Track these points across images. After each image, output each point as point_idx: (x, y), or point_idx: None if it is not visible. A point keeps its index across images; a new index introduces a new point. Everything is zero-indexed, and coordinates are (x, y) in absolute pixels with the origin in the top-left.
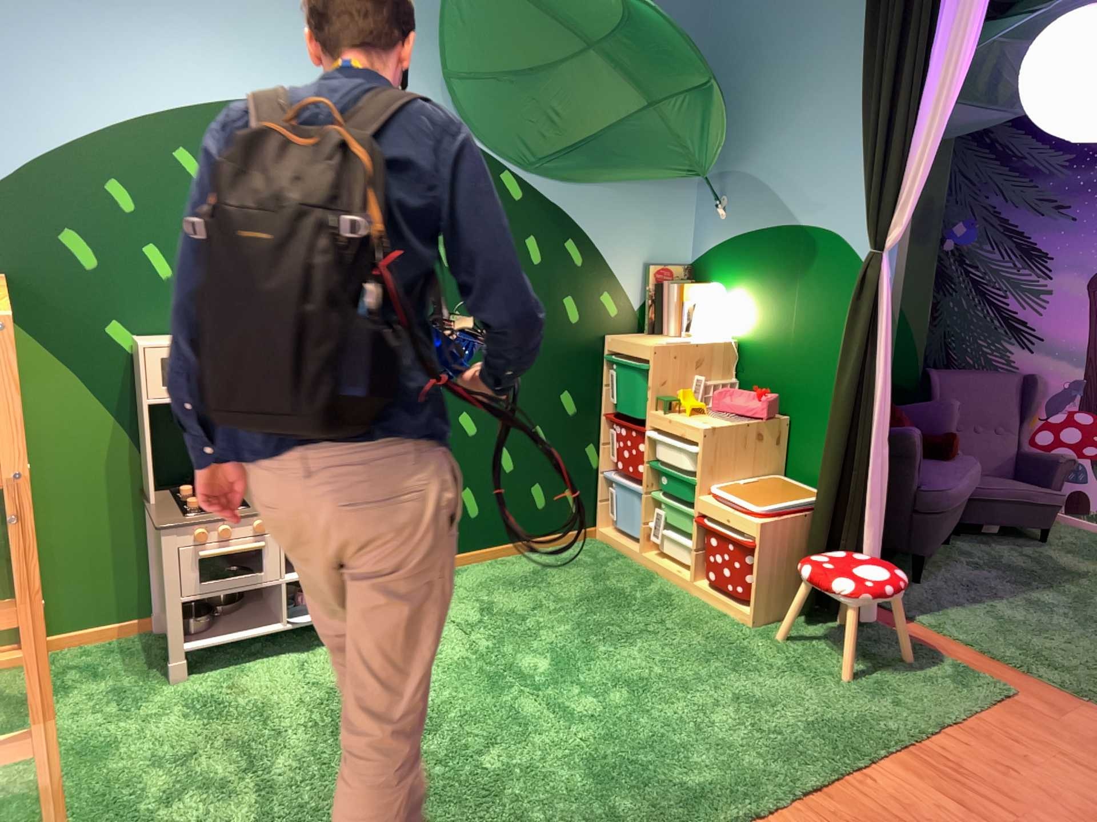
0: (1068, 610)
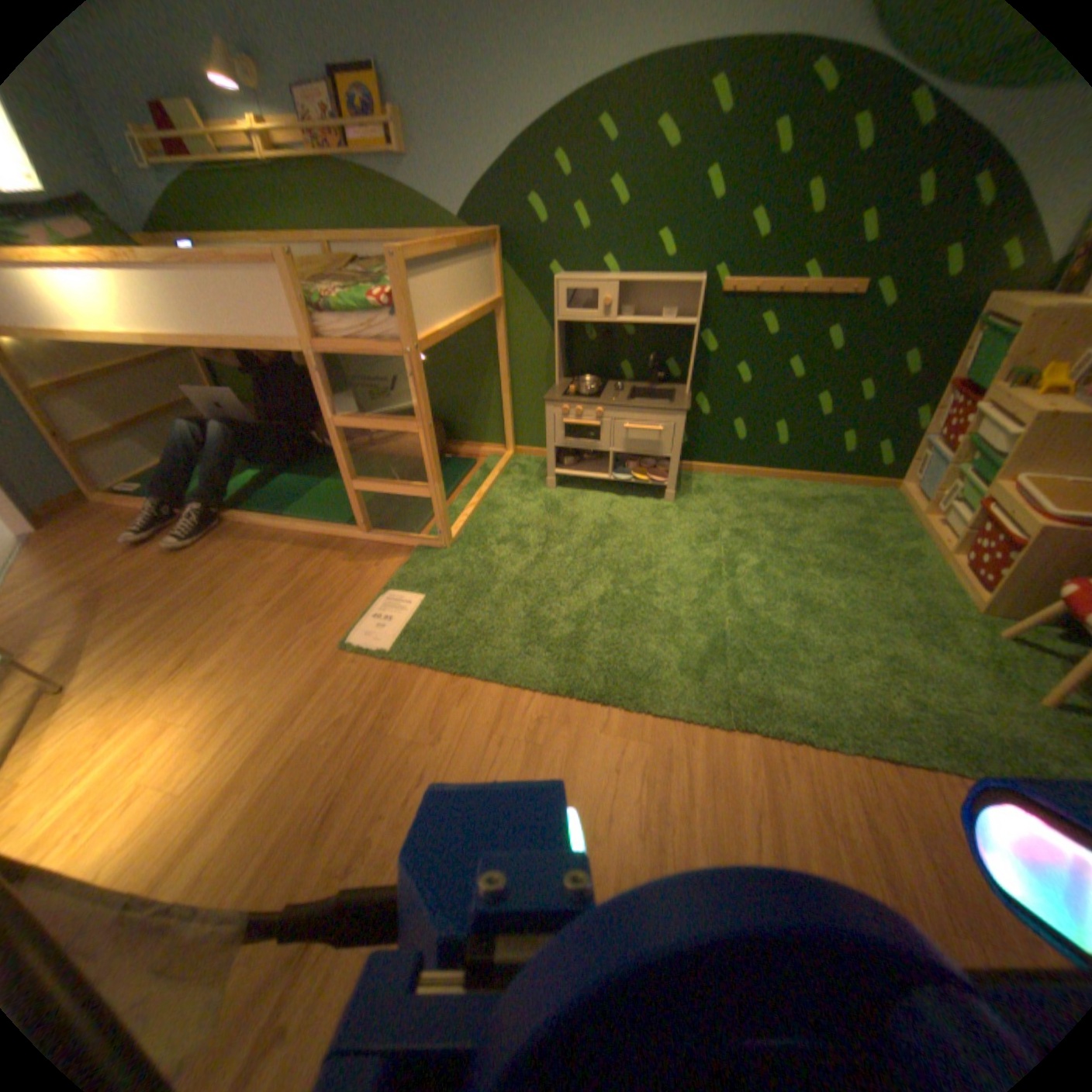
0: None
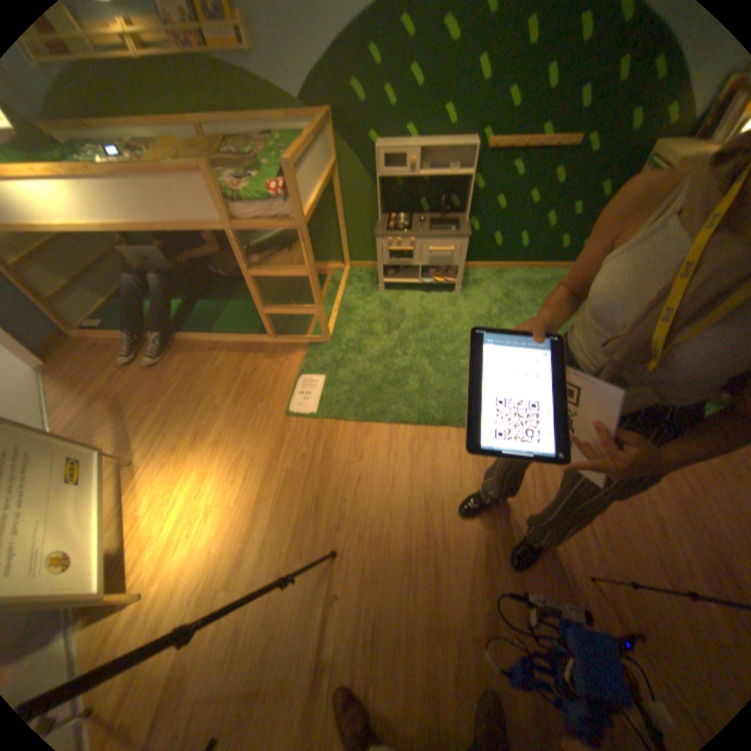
0: None
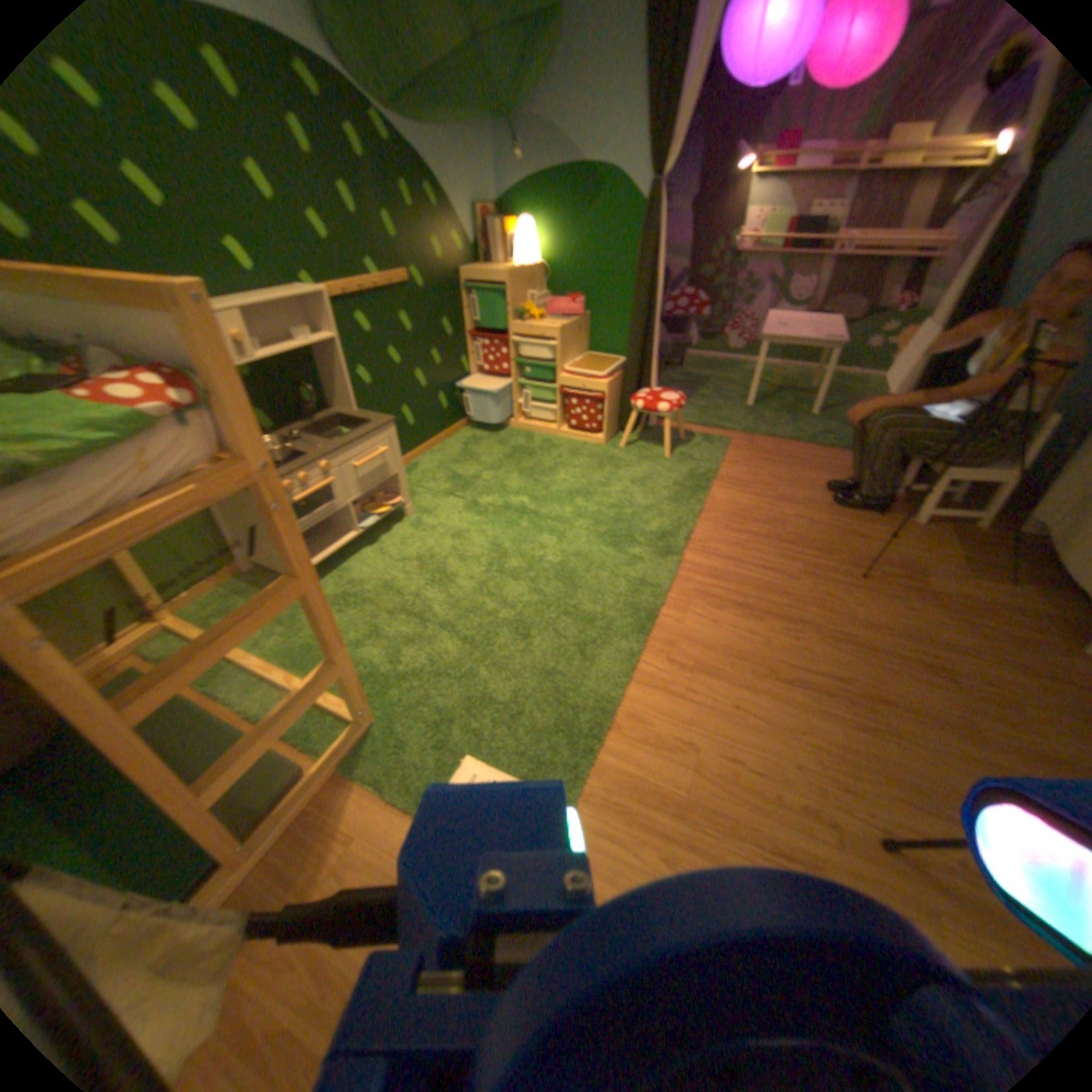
0: (719, 397)
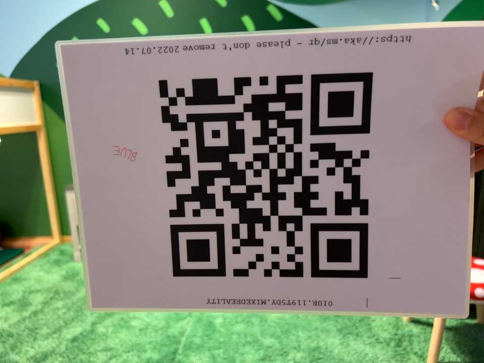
0: None
